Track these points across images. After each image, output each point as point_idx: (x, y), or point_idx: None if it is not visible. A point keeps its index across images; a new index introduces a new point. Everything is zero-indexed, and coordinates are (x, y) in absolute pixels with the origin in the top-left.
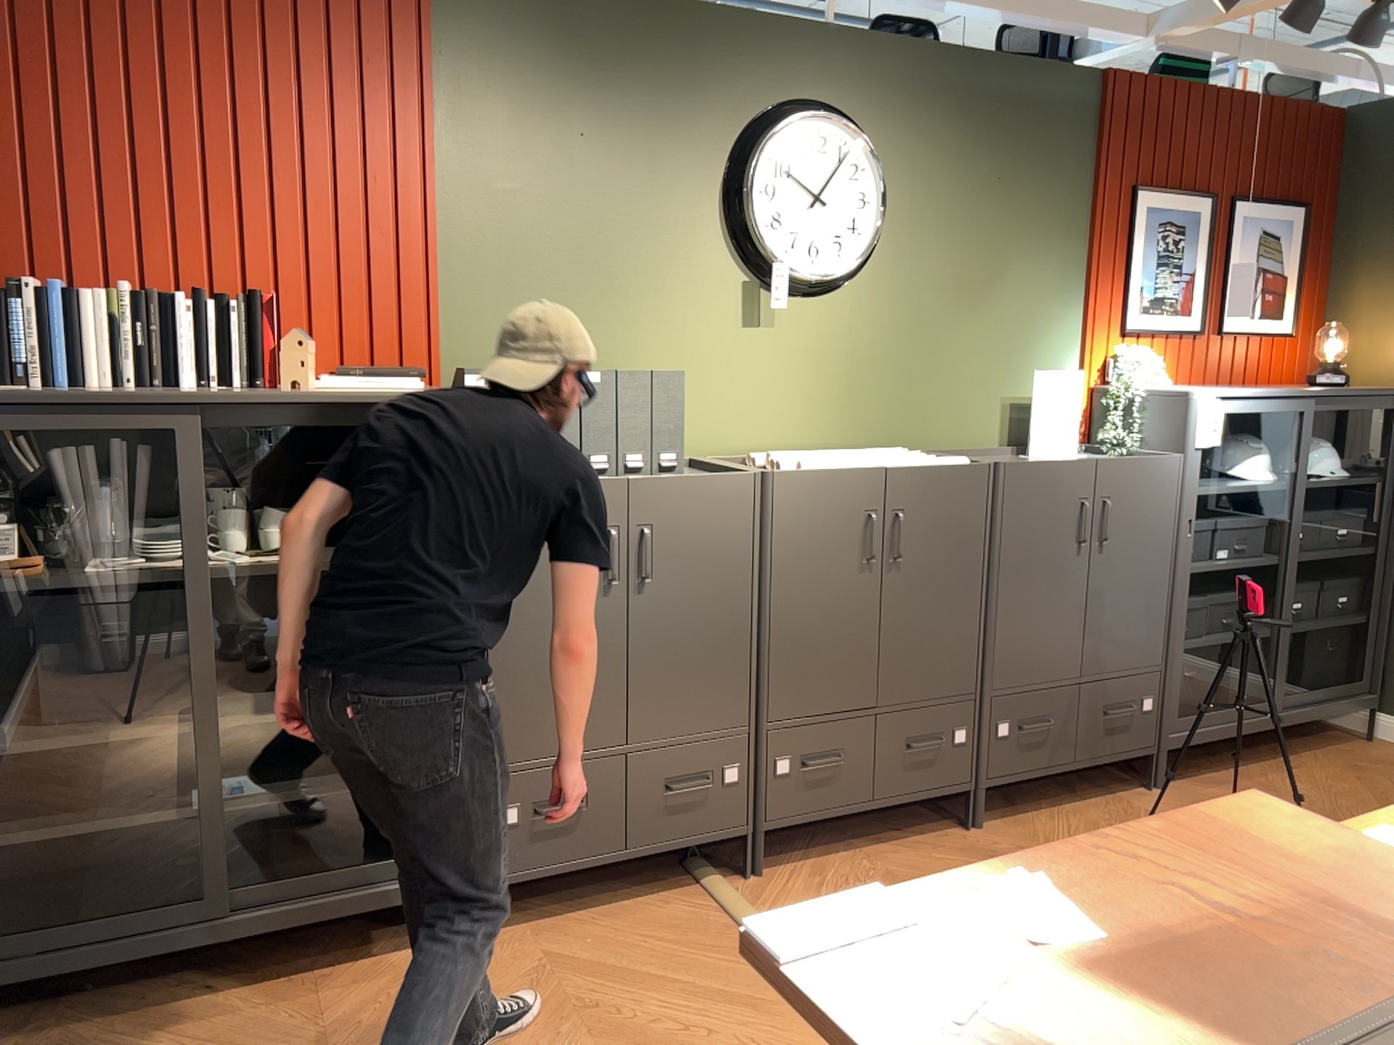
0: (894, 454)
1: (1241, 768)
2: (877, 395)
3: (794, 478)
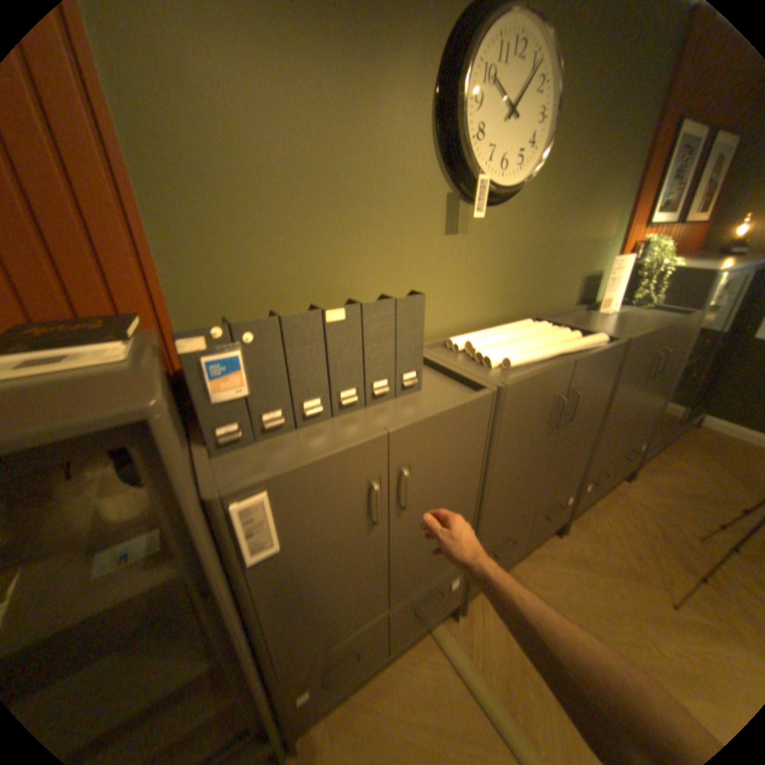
0: (550, 333)
1: (658, 457)
2: (521, 281)
3: (519, 386)
